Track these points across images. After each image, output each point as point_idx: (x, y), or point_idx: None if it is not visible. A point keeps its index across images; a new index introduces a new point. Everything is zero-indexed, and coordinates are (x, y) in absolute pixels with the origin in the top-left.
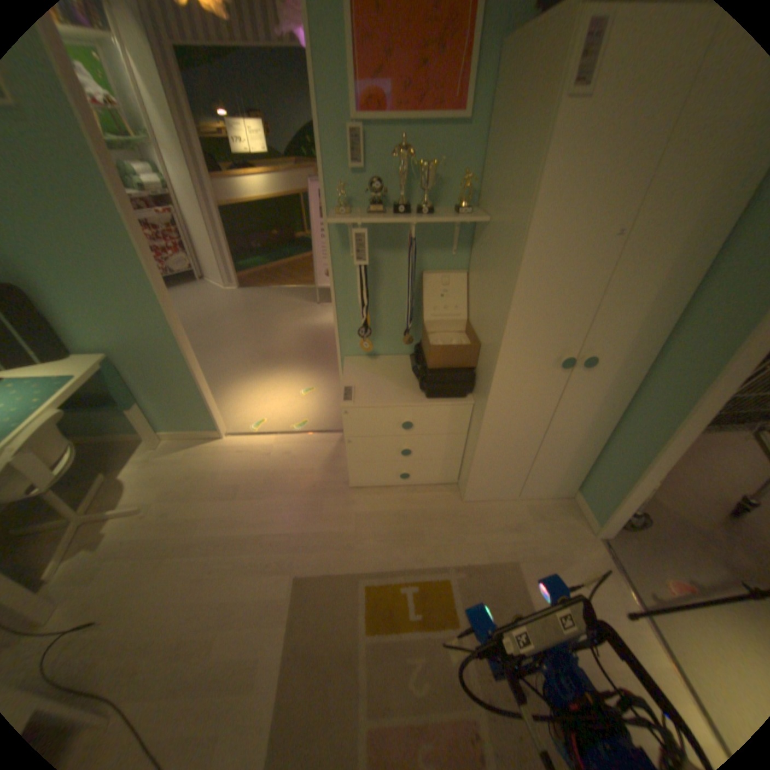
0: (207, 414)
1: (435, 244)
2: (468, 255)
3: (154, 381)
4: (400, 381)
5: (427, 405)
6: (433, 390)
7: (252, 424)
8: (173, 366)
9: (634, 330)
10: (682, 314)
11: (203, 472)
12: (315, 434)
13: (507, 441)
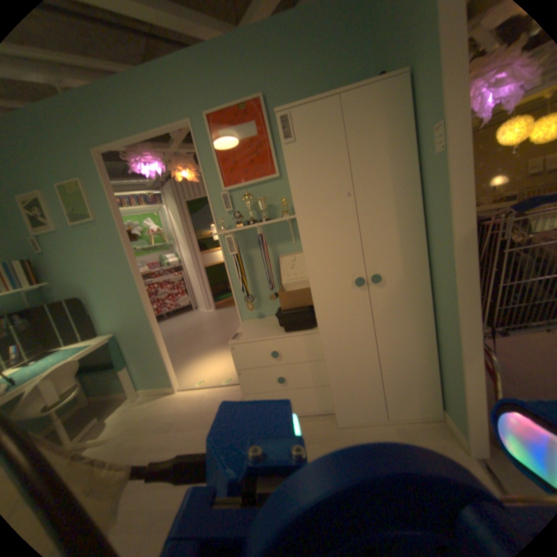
0: (165, 373)
1: (281, 240)
2: None
3: (136, 351)
4: (272, 327)
5: (286, 338)
6: (287, 326)
7: (196, 383)
8: (146, 339)
9: (396, 251)
10: (427, 235)
11: (154, 416)
12: (235, 386)
13: (348, 359)
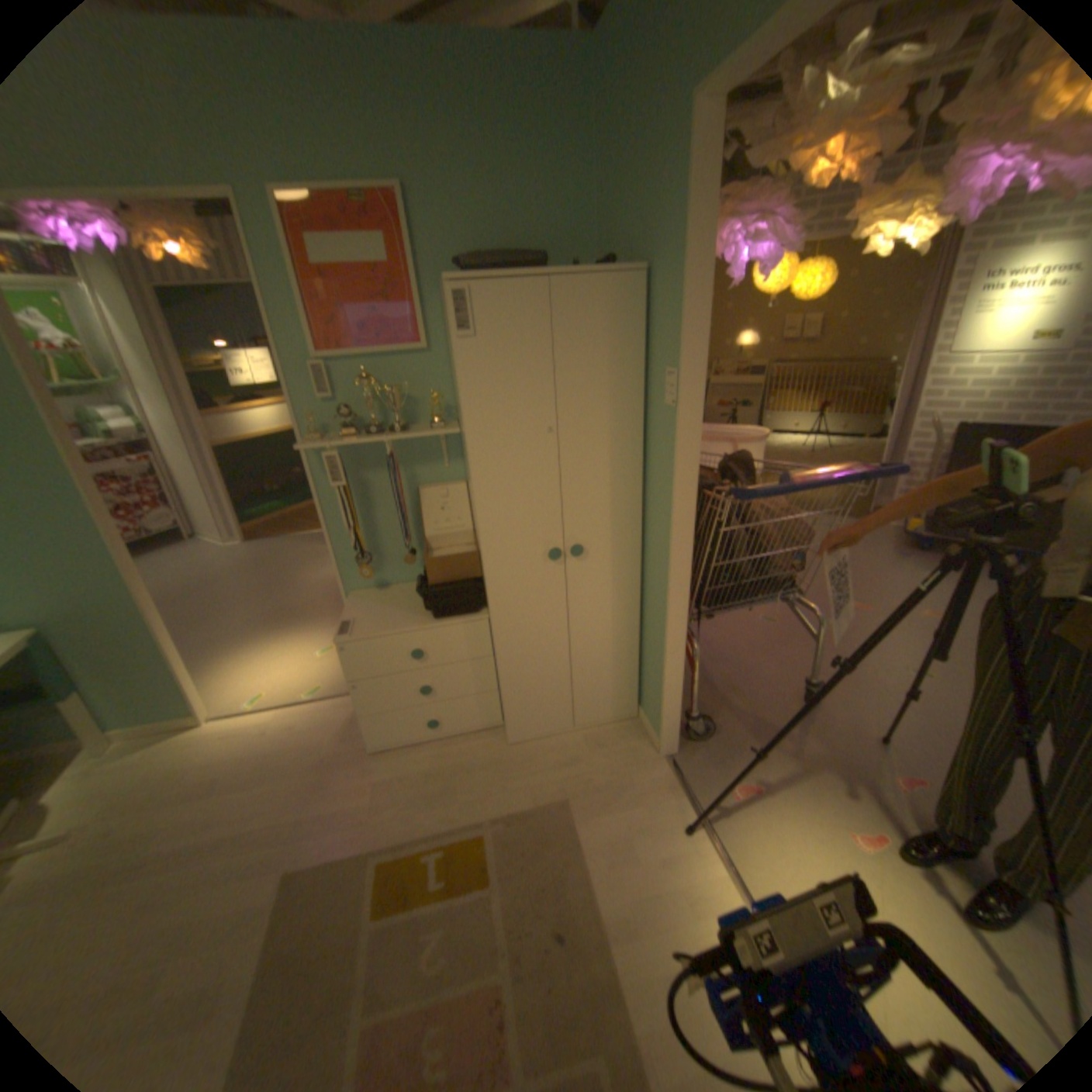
0: (176, 693)
1: (423, 458)
2: (462, 466)
3: (101, 657)
4: (408, 607)
5: (436, 627)
6: (438, 609)
7: (243, 702)
8: (127, 632)
9: (605, 514)
10: (643, 495)
11: (166, 772)
12: (328, 700)
13: (529, 654)
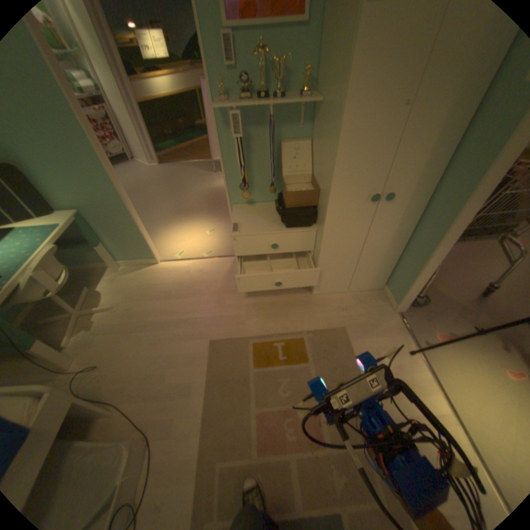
0: (146, 248)
1: (287, 120)
2: (311, 128)
3: (110, 227)
4: (269, 218)
5: (286, 232)
6: (289, 222)
7: (176, 254)
8: (121, 216)
9: (418, 173)
10: (450, 160)
11: (148, 284)
12: (217, 258)
13: (338, 253)
